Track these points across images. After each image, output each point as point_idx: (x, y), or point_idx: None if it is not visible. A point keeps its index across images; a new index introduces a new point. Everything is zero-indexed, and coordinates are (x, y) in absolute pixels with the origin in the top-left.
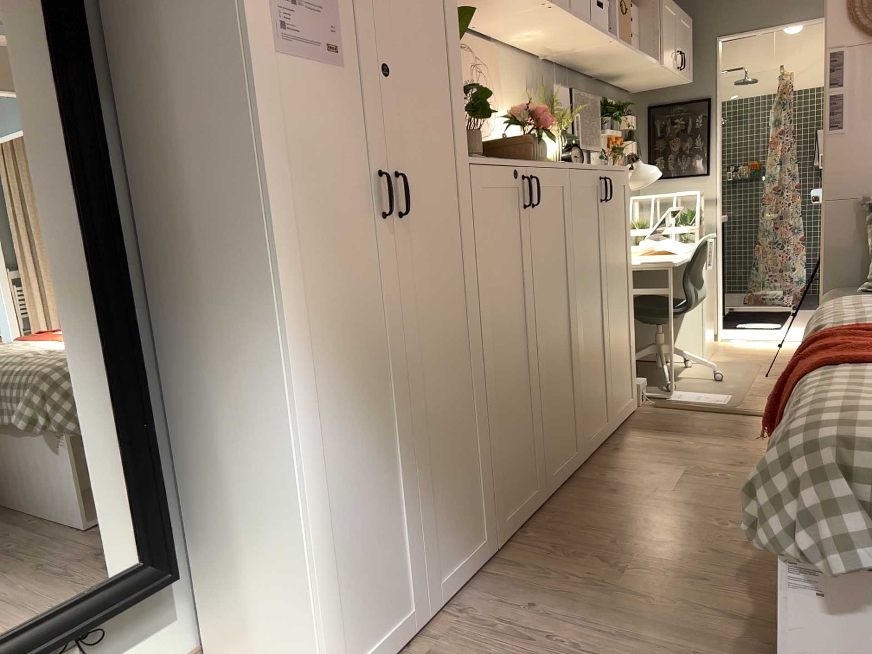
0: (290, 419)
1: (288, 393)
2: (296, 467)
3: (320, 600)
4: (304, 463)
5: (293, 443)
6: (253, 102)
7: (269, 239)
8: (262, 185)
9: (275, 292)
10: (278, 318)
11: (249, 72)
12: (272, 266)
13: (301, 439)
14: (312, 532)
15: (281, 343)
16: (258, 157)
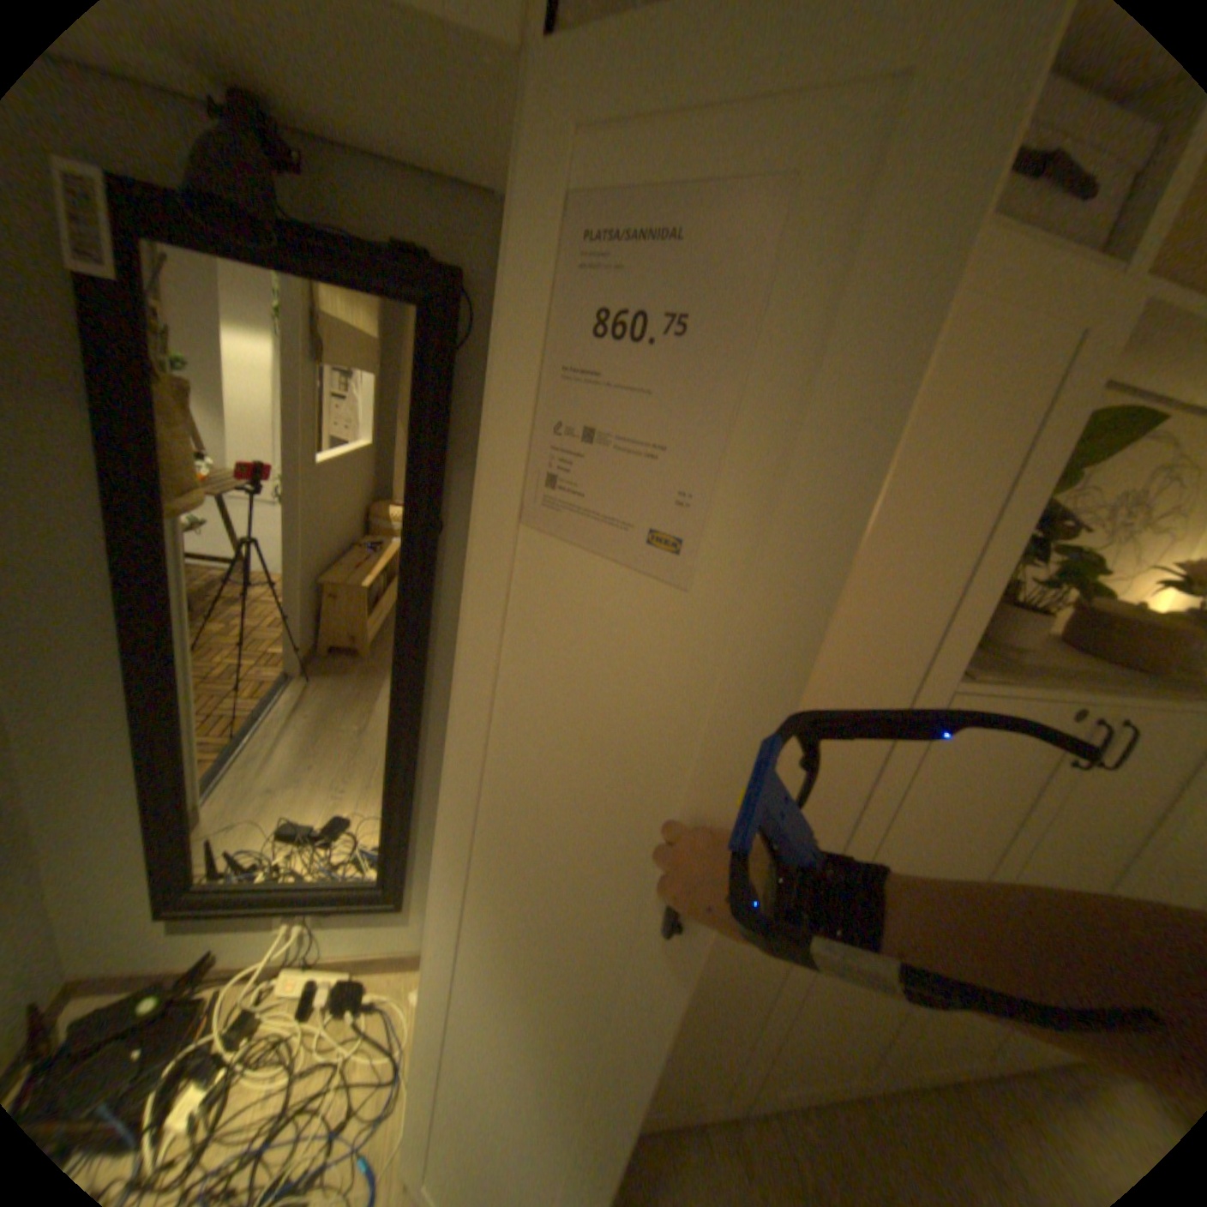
0: (429, 939)
1: (431, 917)
2: (423, 981)
3: (423, 1088)
4: (437, 980)
5: (426, 961)
6: (470, 591)
7: (449, 760)
8: (457, 697)
9: (443, 817)
10: (440, 843)
11: (475, 550)
12: (446, 789)
13: (440, 959)
14: (429, 1037)
15: (437, 869)
16: (461, 663)
